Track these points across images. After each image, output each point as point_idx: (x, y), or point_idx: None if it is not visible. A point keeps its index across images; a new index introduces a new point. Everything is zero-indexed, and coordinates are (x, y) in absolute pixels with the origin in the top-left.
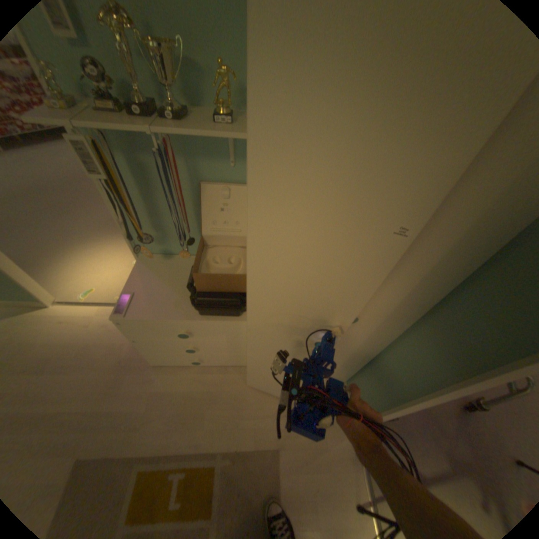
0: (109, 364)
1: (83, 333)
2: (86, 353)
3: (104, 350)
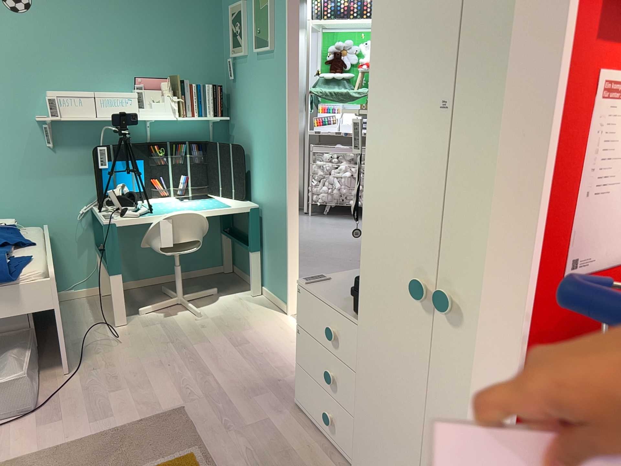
0: (271, 376)
1: (284, 344)
2: (269, 357)
3: (280, 365)
